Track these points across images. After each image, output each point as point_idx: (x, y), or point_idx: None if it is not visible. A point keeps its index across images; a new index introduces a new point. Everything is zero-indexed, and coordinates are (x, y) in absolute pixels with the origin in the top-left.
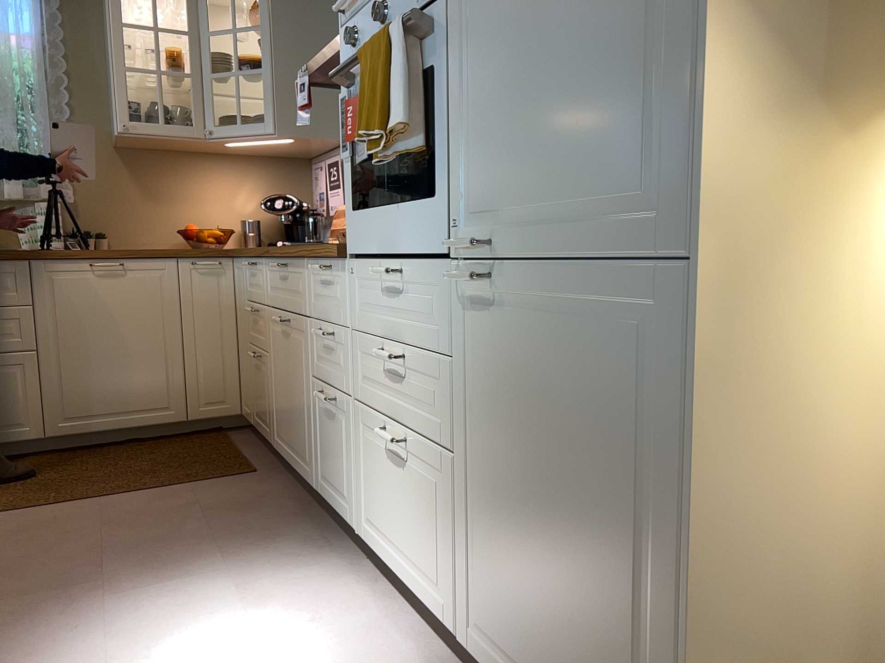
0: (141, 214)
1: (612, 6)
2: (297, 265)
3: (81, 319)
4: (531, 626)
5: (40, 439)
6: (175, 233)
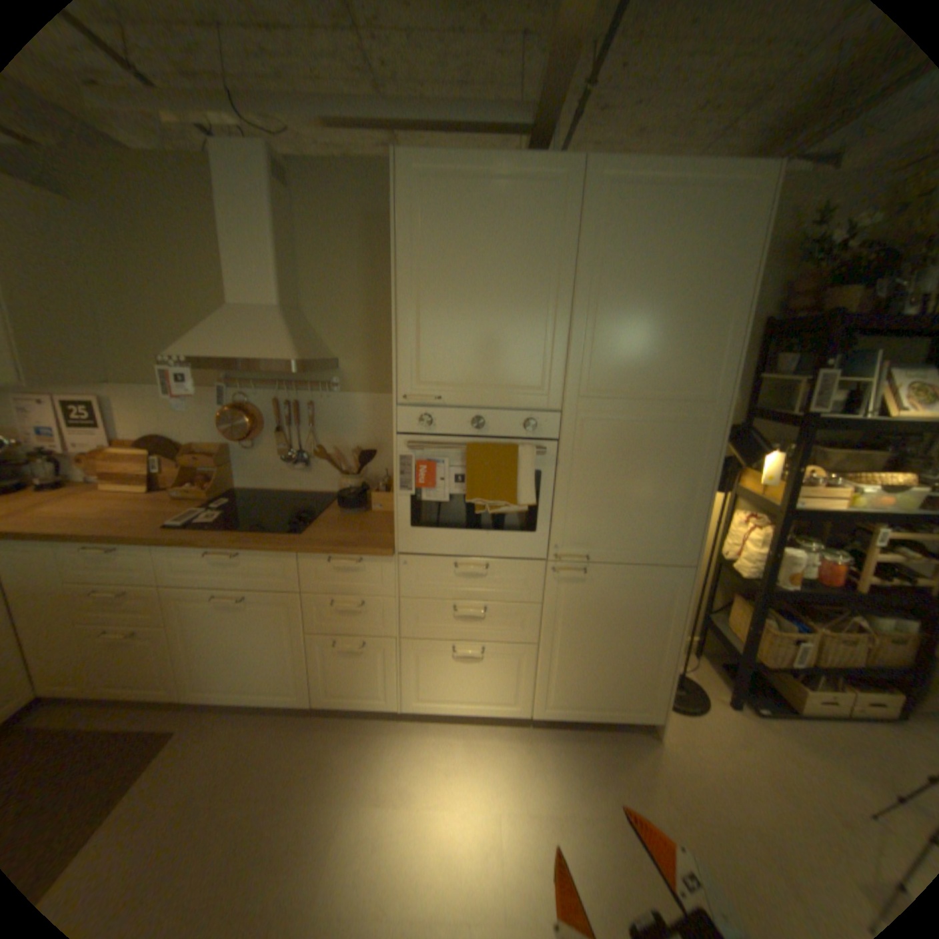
0: None
1: (667, 487)
2: (271, 556)
3: None
4: (590, 691)
5: None
6: None
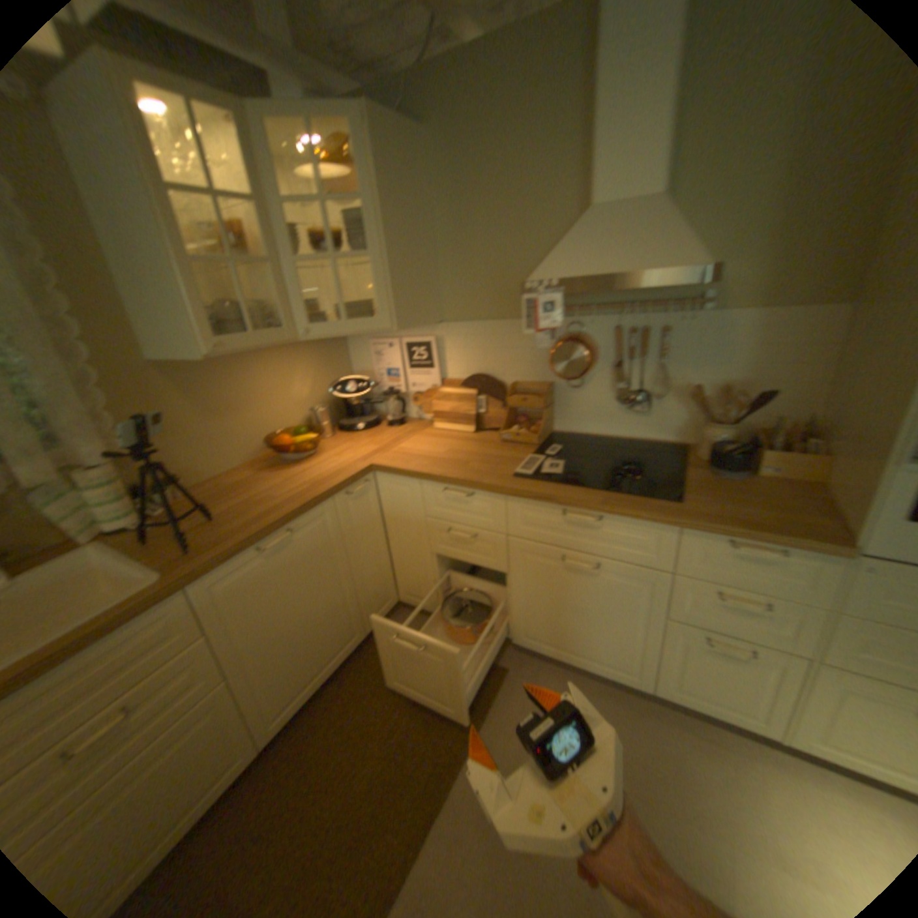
0: (207, 436)
1: None
2: (646, 525)
3: (265, 612)
4: None
5: (256, 756)
6: (249, 443)
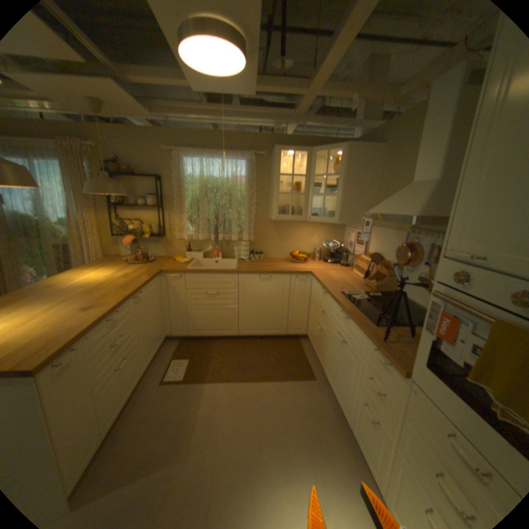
0: (275, 244)
1: None
2: (359, 328)
3: (254, 295)
4: None
5: (236, 335)
6: (287, 251)
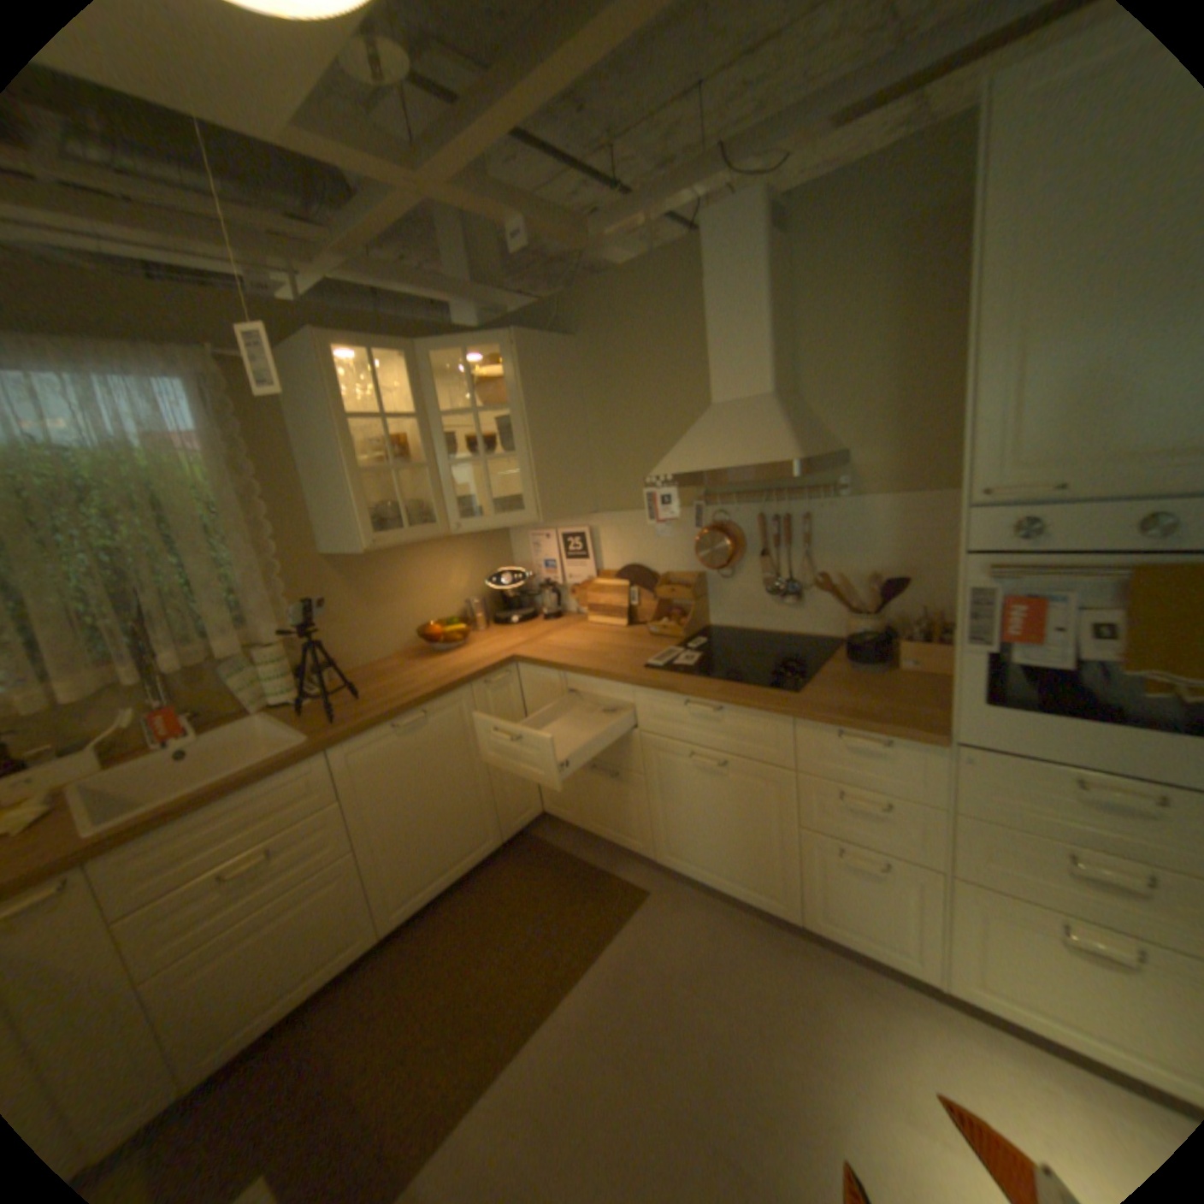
0: (362, 625)
1: None
2: (760, 716)
3: (392, 792)
4: None
5: (372, 946)
6: (400, 634)
